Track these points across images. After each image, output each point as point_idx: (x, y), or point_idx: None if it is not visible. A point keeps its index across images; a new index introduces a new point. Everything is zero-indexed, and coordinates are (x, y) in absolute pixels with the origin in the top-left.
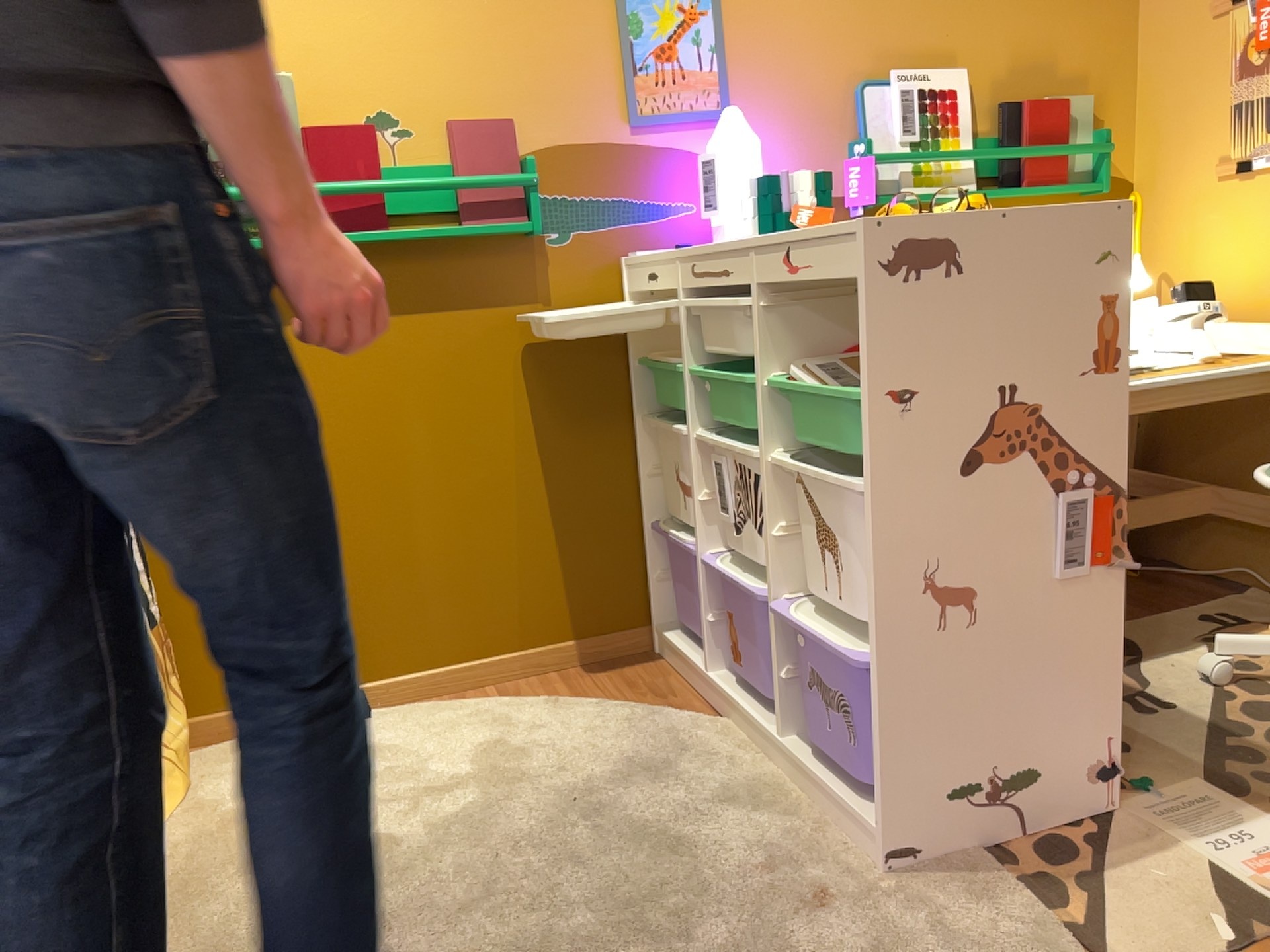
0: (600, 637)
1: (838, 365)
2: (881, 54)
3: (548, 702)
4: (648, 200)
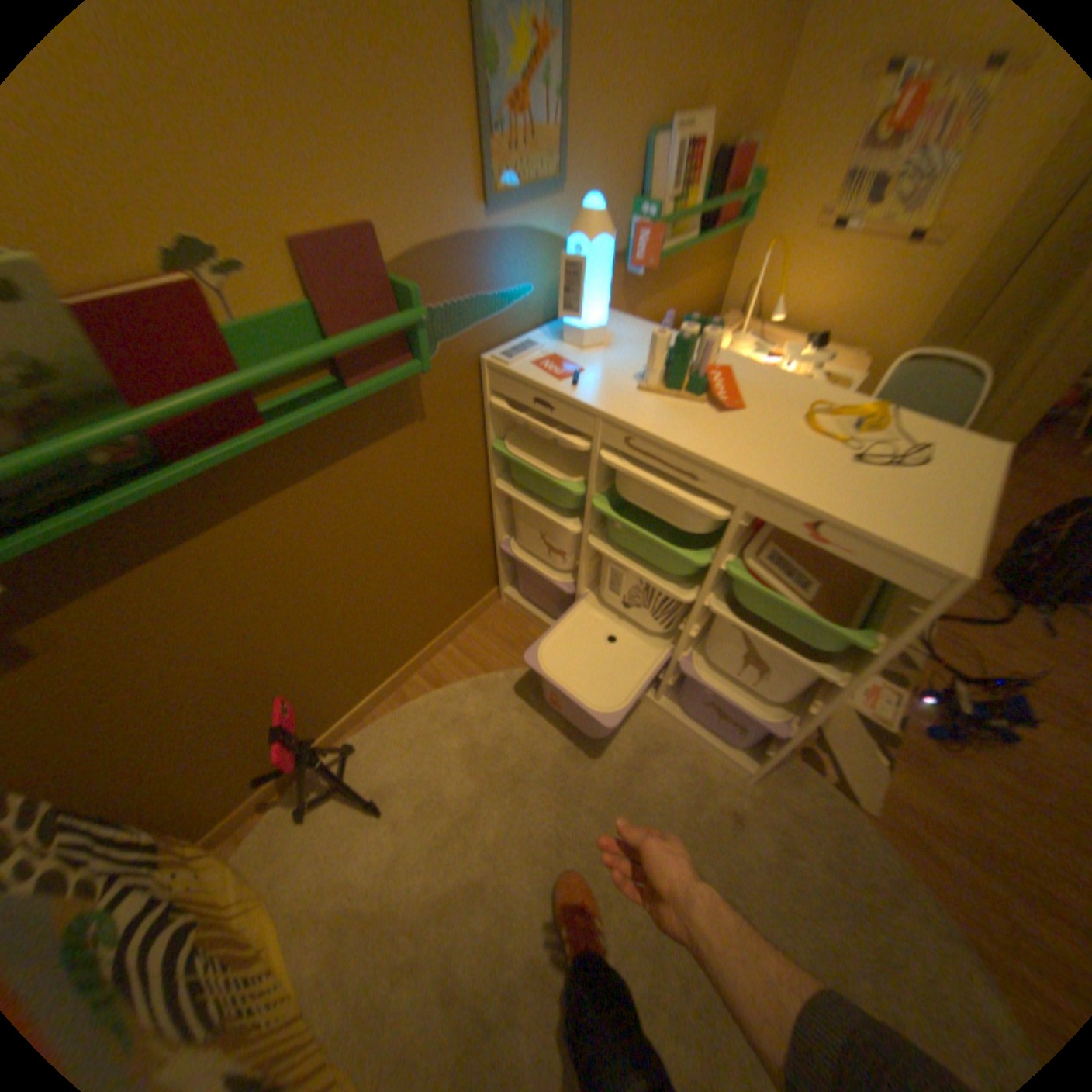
0: (471, 611)
1: (776, 552)
2: (669, 93)
3: (473, 686)
4: (499, 292)
